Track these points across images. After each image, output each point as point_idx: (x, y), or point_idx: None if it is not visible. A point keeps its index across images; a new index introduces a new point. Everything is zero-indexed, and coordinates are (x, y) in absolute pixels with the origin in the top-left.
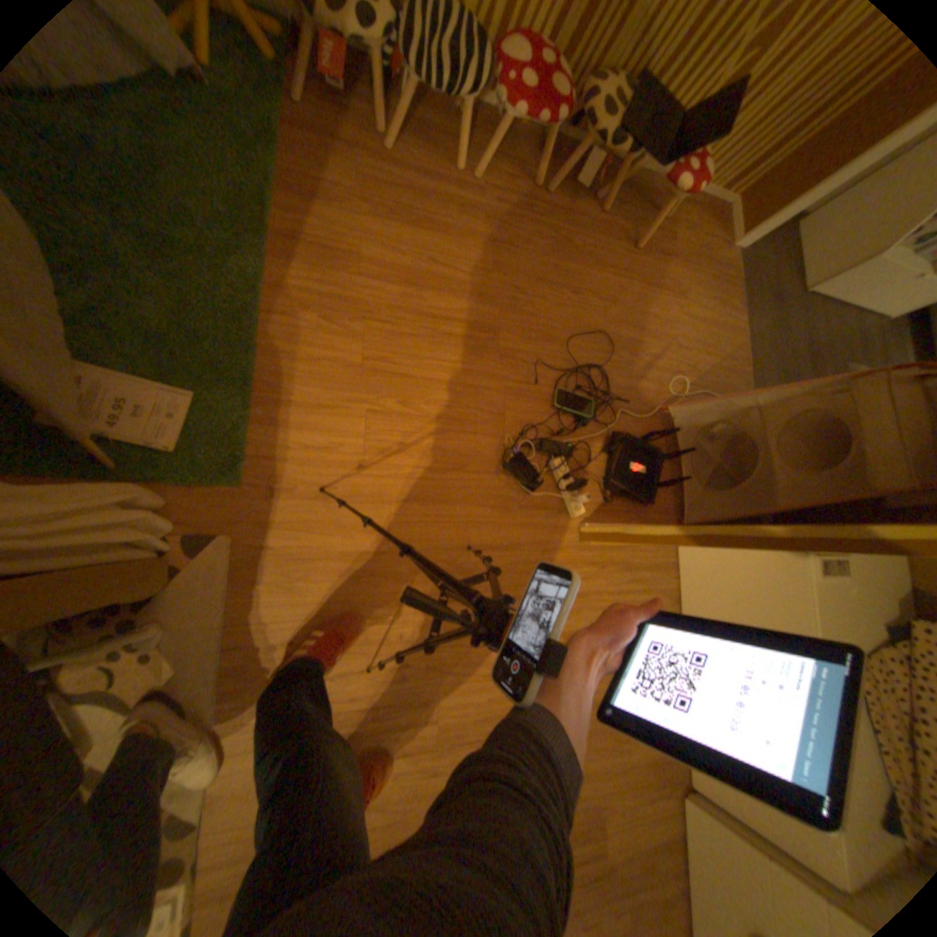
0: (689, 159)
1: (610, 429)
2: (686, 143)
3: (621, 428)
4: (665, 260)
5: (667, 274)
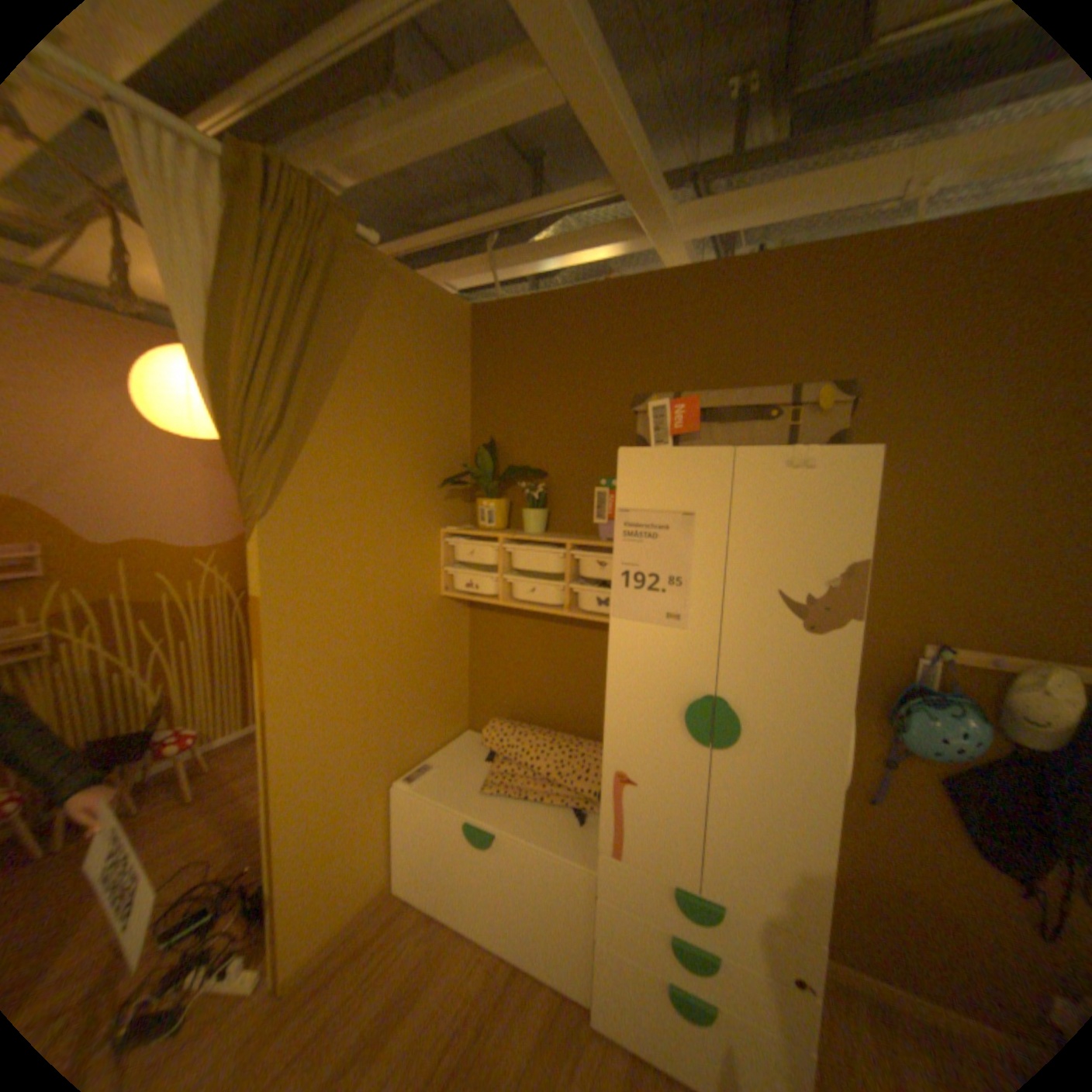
0: (161, 744)
1: (246, 904)
2: (153, 741)
3: (254, 893)
4: (221, 790)
5: (230, 793)
